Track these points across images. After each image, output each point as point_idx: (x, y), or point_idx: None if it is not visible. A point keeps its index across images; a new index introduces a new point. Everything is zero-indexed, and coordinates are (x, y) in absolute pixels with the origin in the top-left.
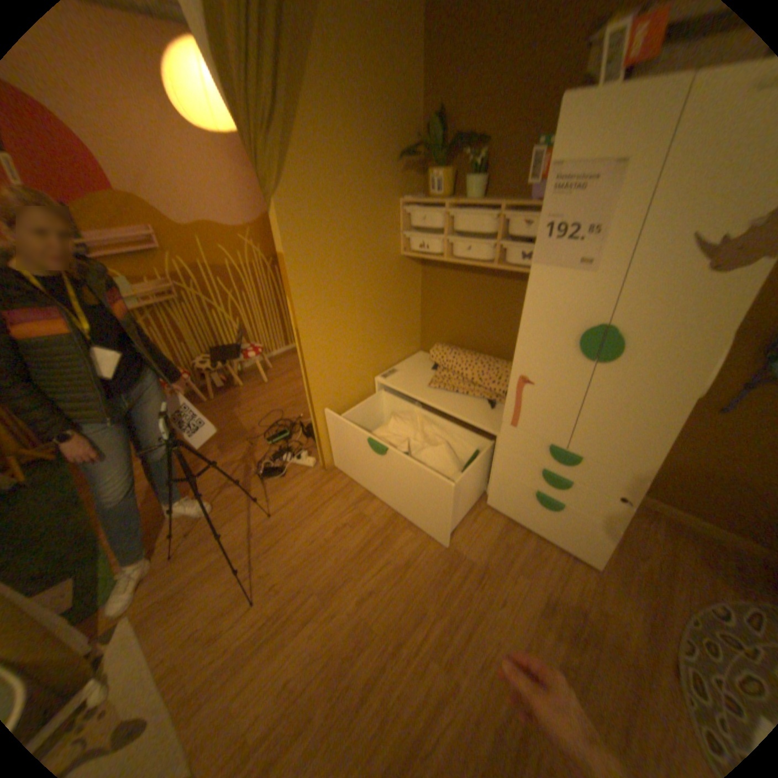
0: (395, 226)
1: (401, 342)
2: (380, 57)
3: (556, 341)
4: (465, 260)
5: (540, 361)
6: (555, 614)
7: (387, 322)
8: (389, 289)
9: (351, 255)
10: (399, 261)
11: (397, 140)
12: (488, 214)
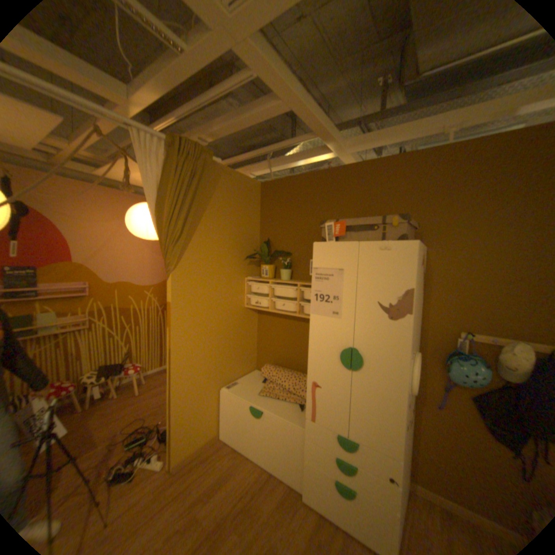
0: (242, 290)
1: (243, 362)
2: (238, 219)
3: (329, 358)
4: (281, 311)
5: (322, 371)
6: None
7: (233, 347)
8: (236, 326)
9: (214, 305)
10: (244, 310)
11: (245, 251)
12: (291, 288)
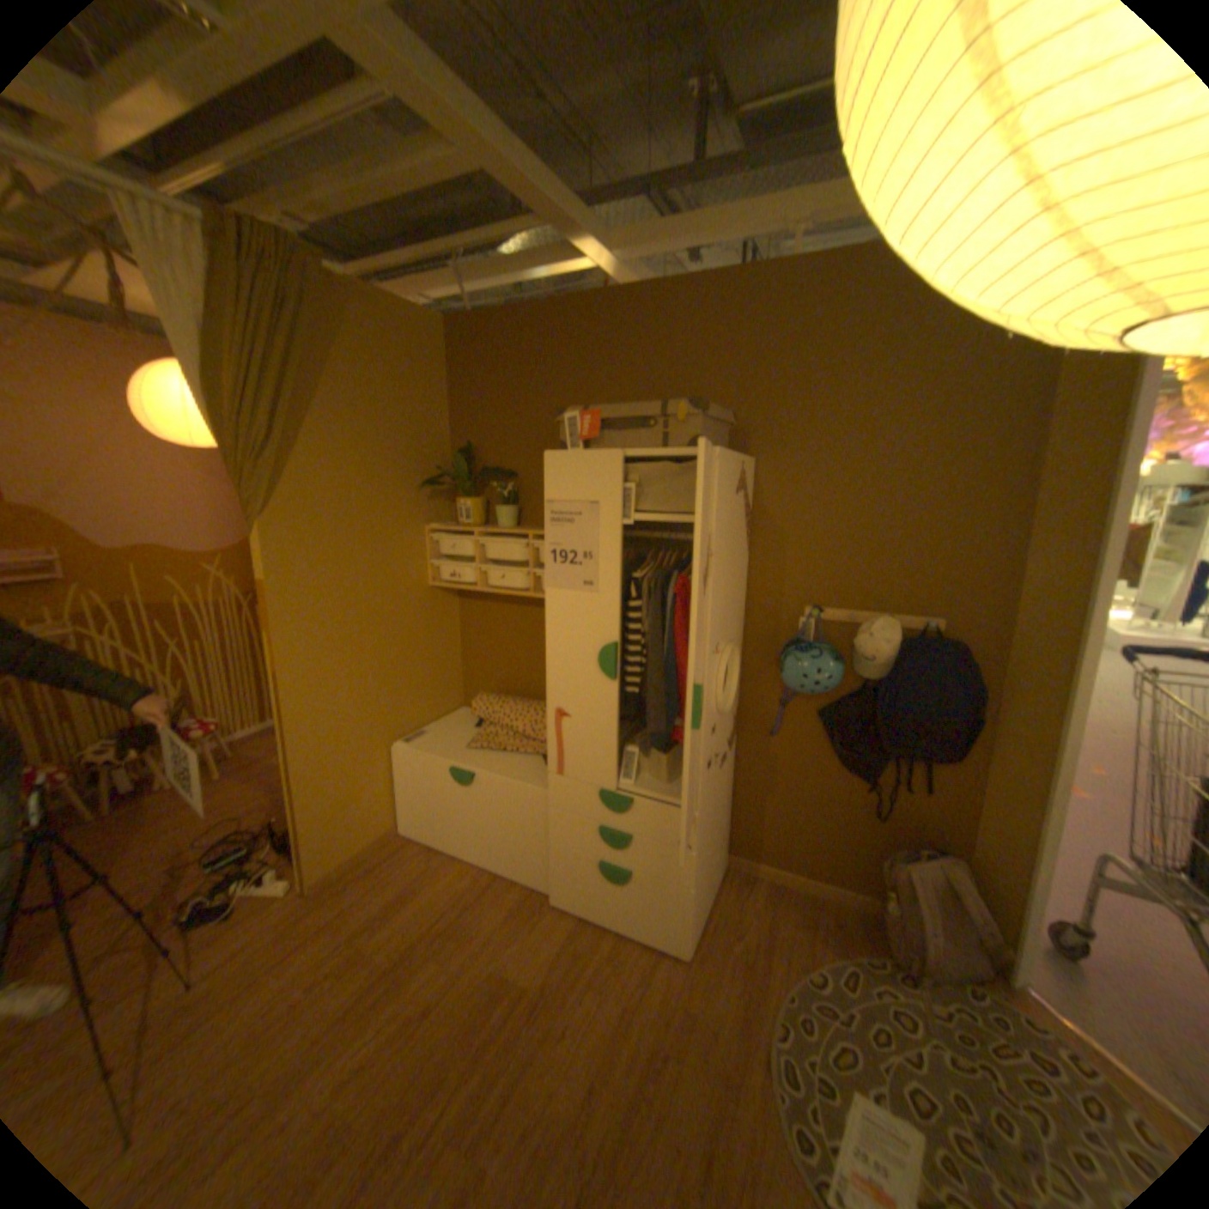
0: (420, 553)
1: (435, 695)
2: (398, 400)
3: (581, 664)
4: (501, 589)
5: (572, 689)
6: (629, 1034)
7: (412, 666)
8: (414, 625)
9: (360, 585)
10: (428, 592)
11: (420, 470)
12: (517, 543)
